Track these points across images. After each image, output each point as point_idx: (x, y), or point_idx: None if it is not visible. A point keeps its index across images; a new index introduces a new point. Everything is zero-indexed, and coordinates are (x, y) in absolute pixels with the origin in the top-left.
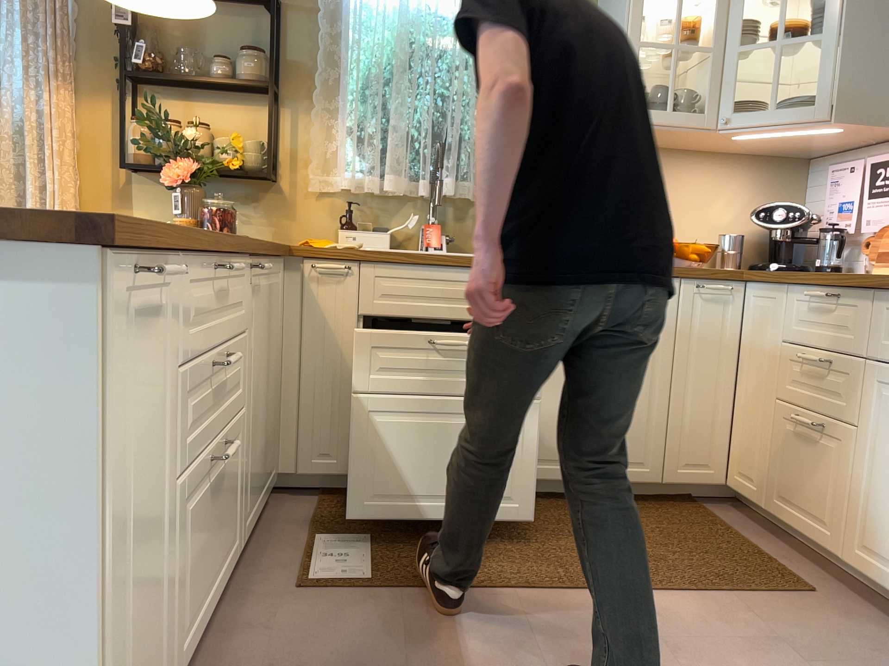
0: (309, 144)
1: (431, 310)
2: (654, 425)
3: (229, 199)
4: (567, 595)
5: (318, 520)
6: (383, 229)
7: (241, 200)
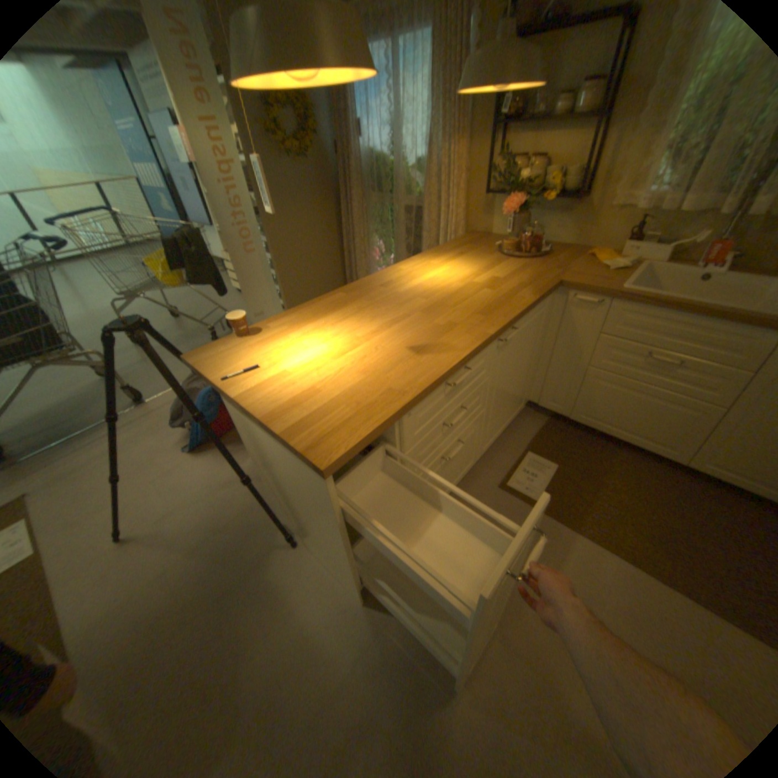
0: (625, 160)
1: (664, 343)
2: None
3: (550, 208)
4: (660, 585)
5: (538, 439)
6: (669, 240)
7: (558, 209)
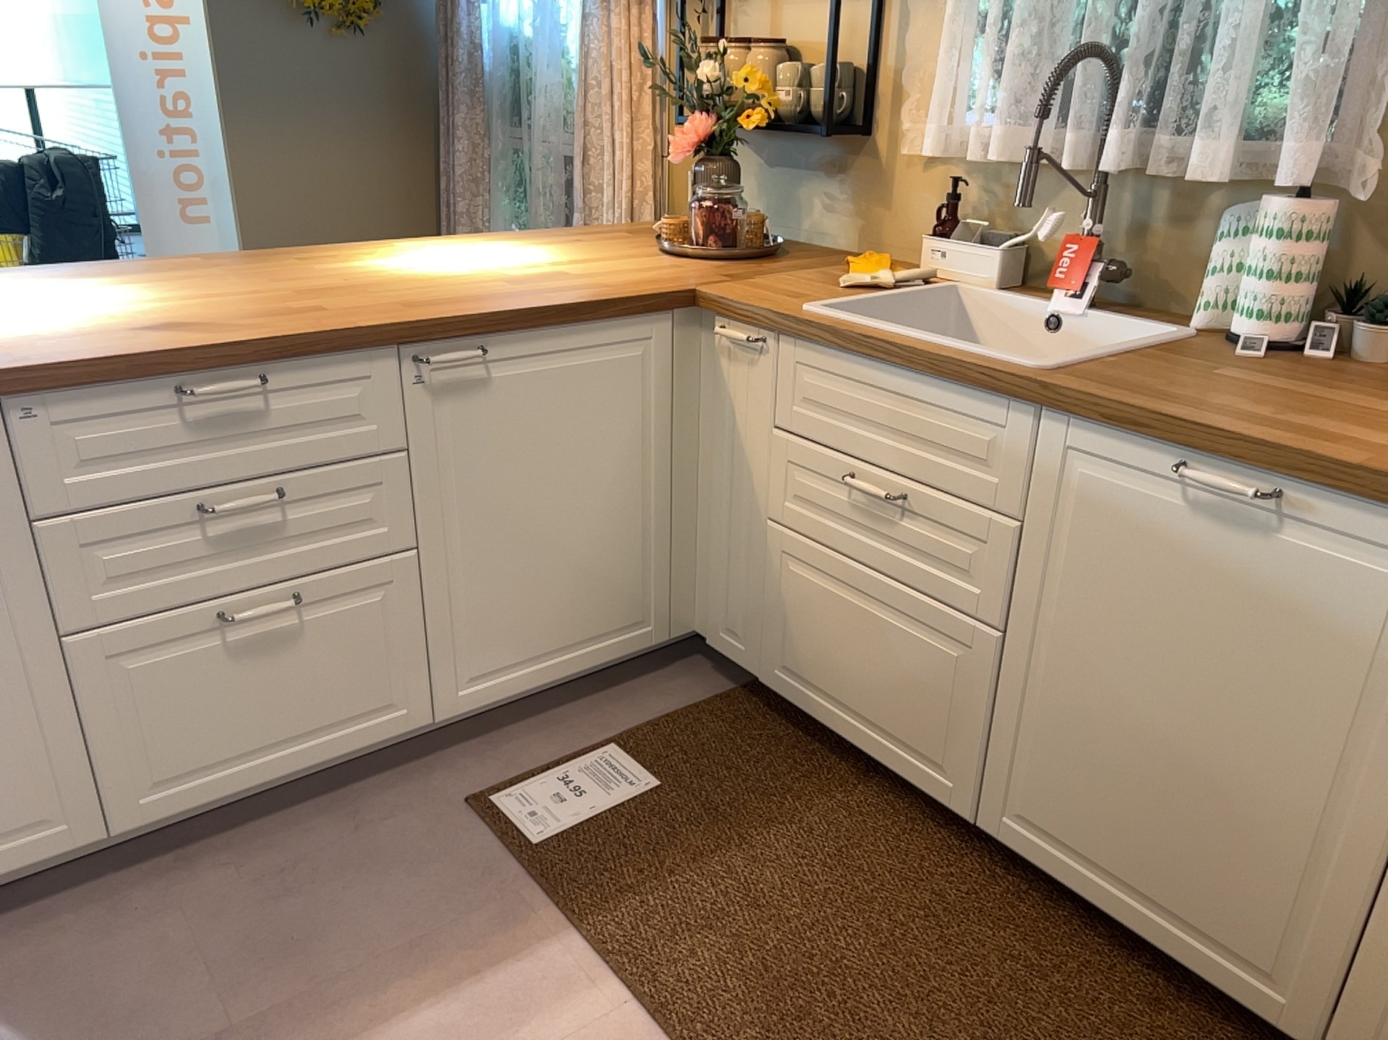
0: (917, 62)
1: (872, 448)
2: (1317, 908)
3: (808, 168)
4: None
5: (662, 723)
6: (998, 240)
7: (821, 170)
